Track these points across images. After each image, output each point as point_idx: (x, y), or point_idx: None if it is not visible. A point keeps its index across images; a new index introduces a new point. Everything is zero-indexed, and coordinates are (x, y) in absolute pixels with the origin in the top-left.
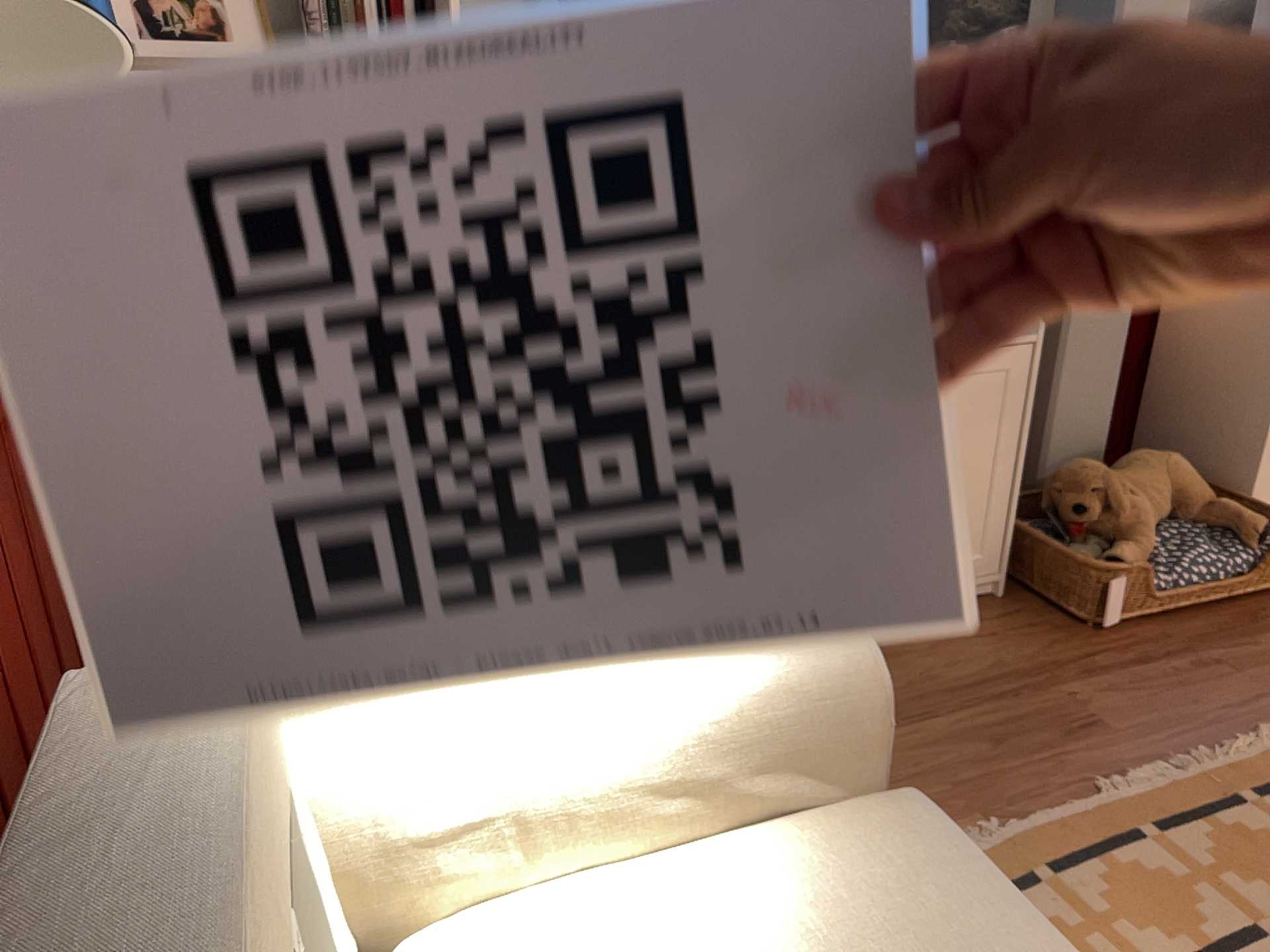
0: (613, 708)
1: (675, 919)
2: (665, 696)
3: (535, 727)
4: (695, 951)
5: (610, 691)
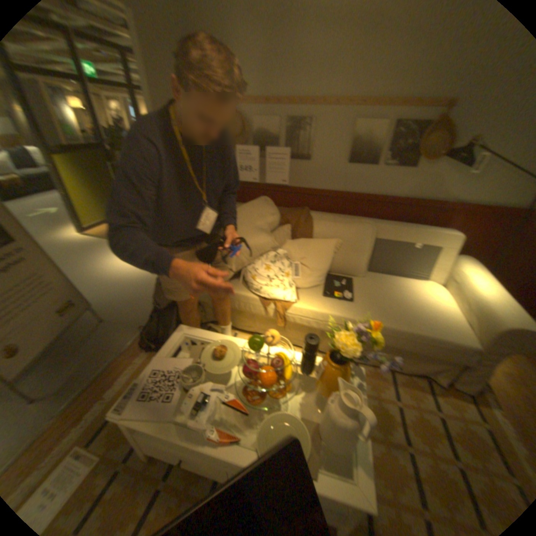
0: (483, 291)
1: (443, 305)
2: (488, 297)
3: (476, 283)
4: (436, 304)
5: (488, 291)
